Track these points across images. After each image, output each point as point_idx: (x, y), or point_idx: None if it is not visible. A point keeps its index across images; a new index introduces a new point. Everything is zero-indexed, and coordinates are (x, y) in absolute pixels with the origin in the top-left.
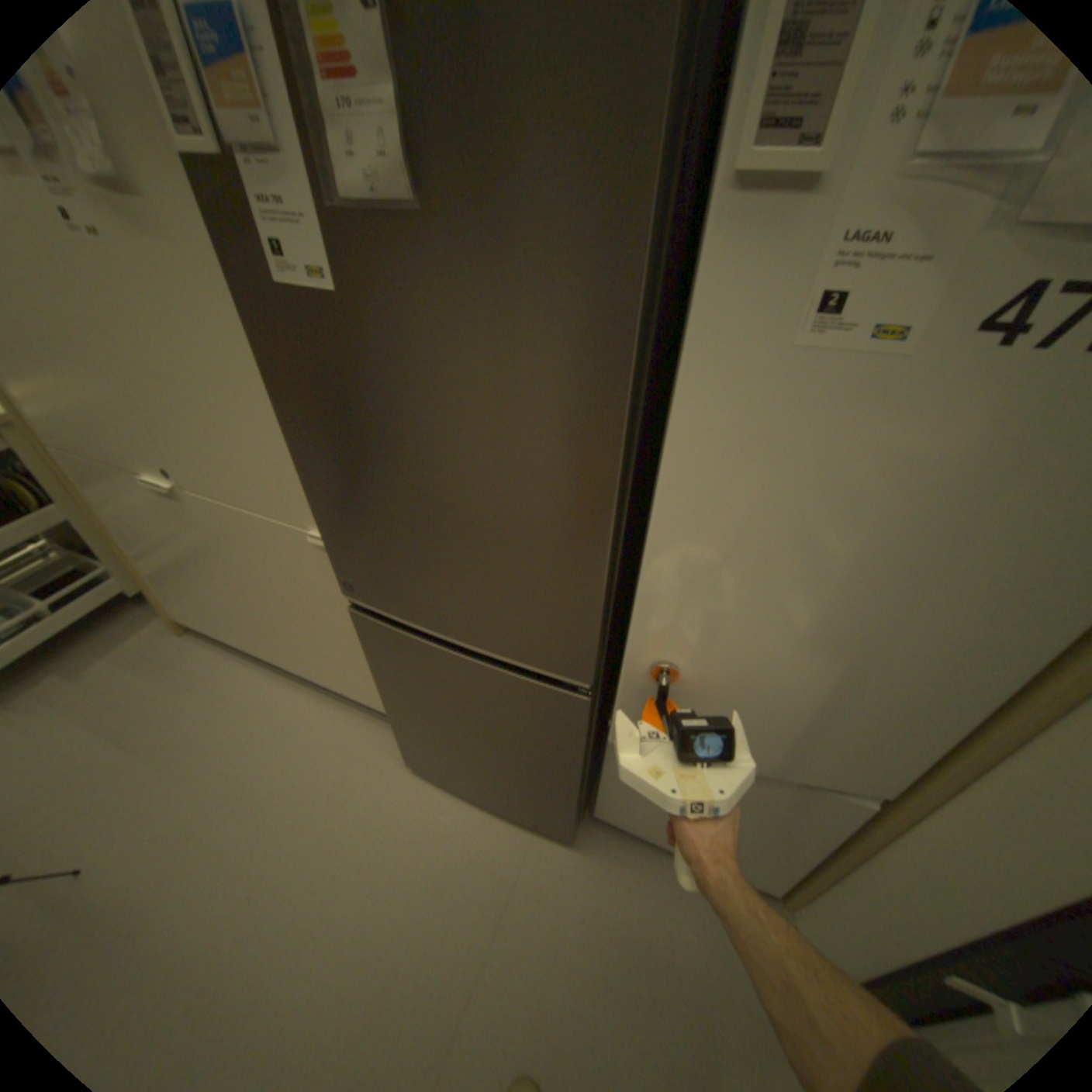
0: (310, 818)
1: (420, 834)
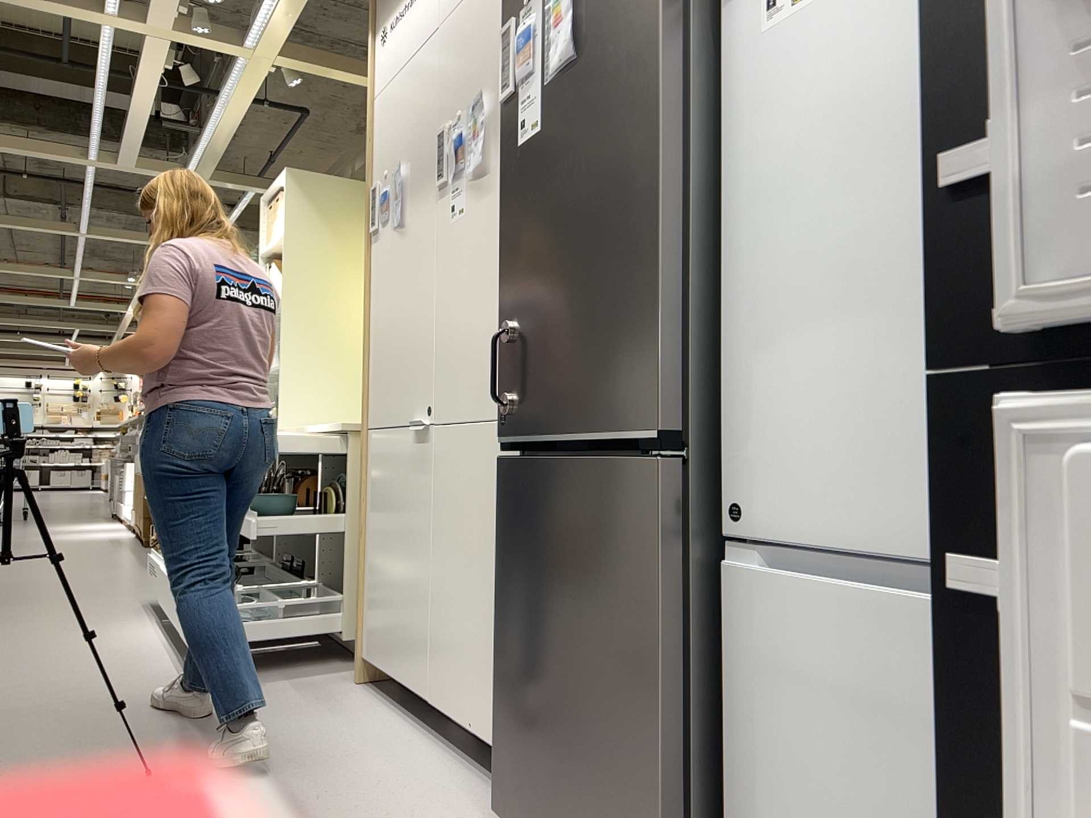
0: None
1: None
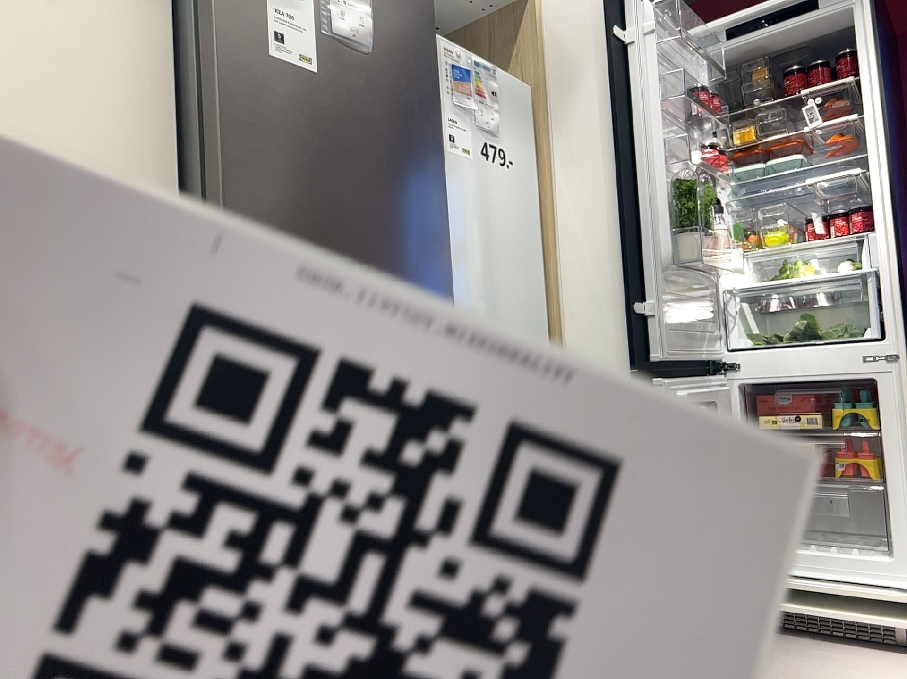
0: None
1: None
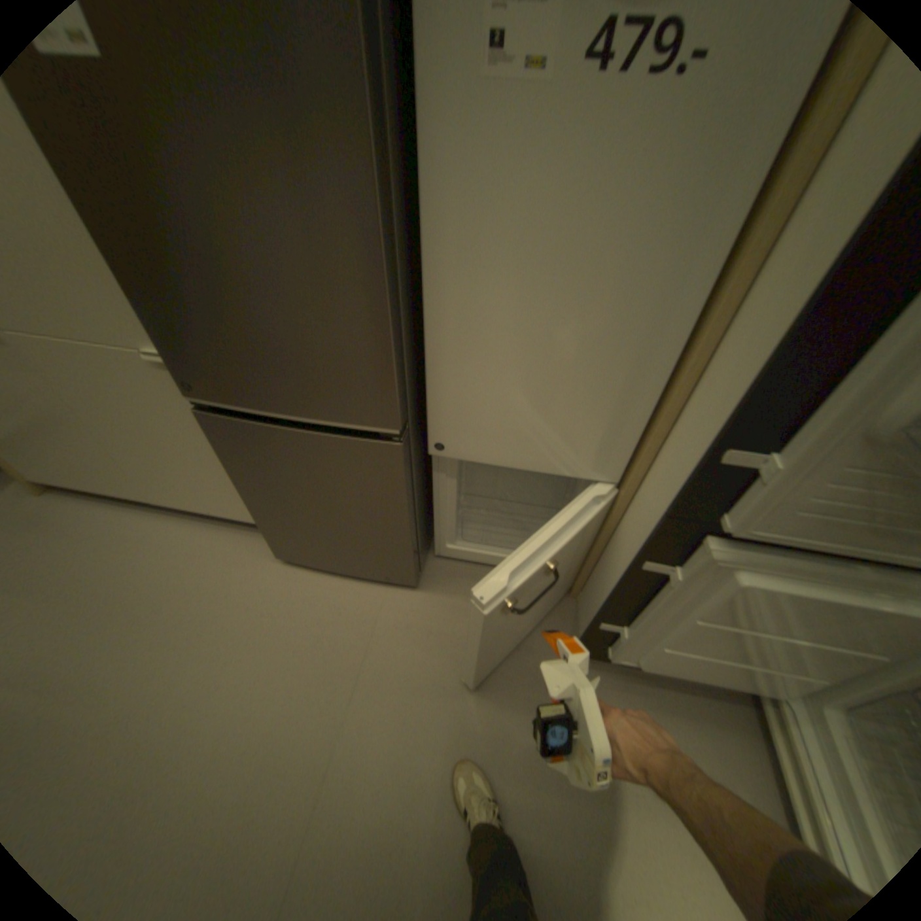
0: (199, 610)
1: (296, 603)
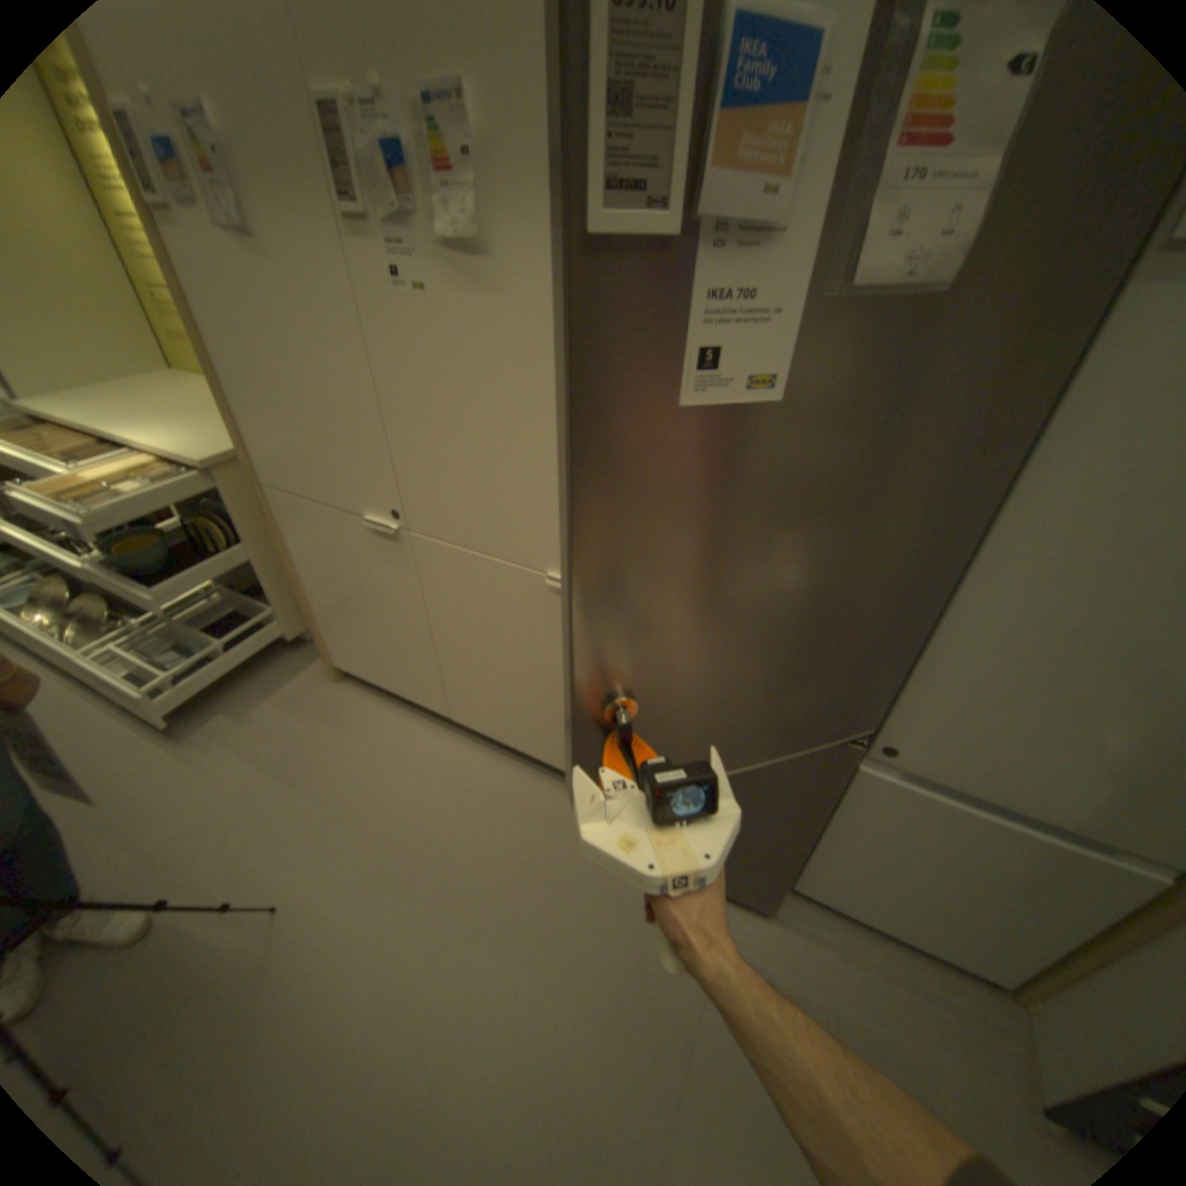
0: (495, 874)
1: (610, 897)
